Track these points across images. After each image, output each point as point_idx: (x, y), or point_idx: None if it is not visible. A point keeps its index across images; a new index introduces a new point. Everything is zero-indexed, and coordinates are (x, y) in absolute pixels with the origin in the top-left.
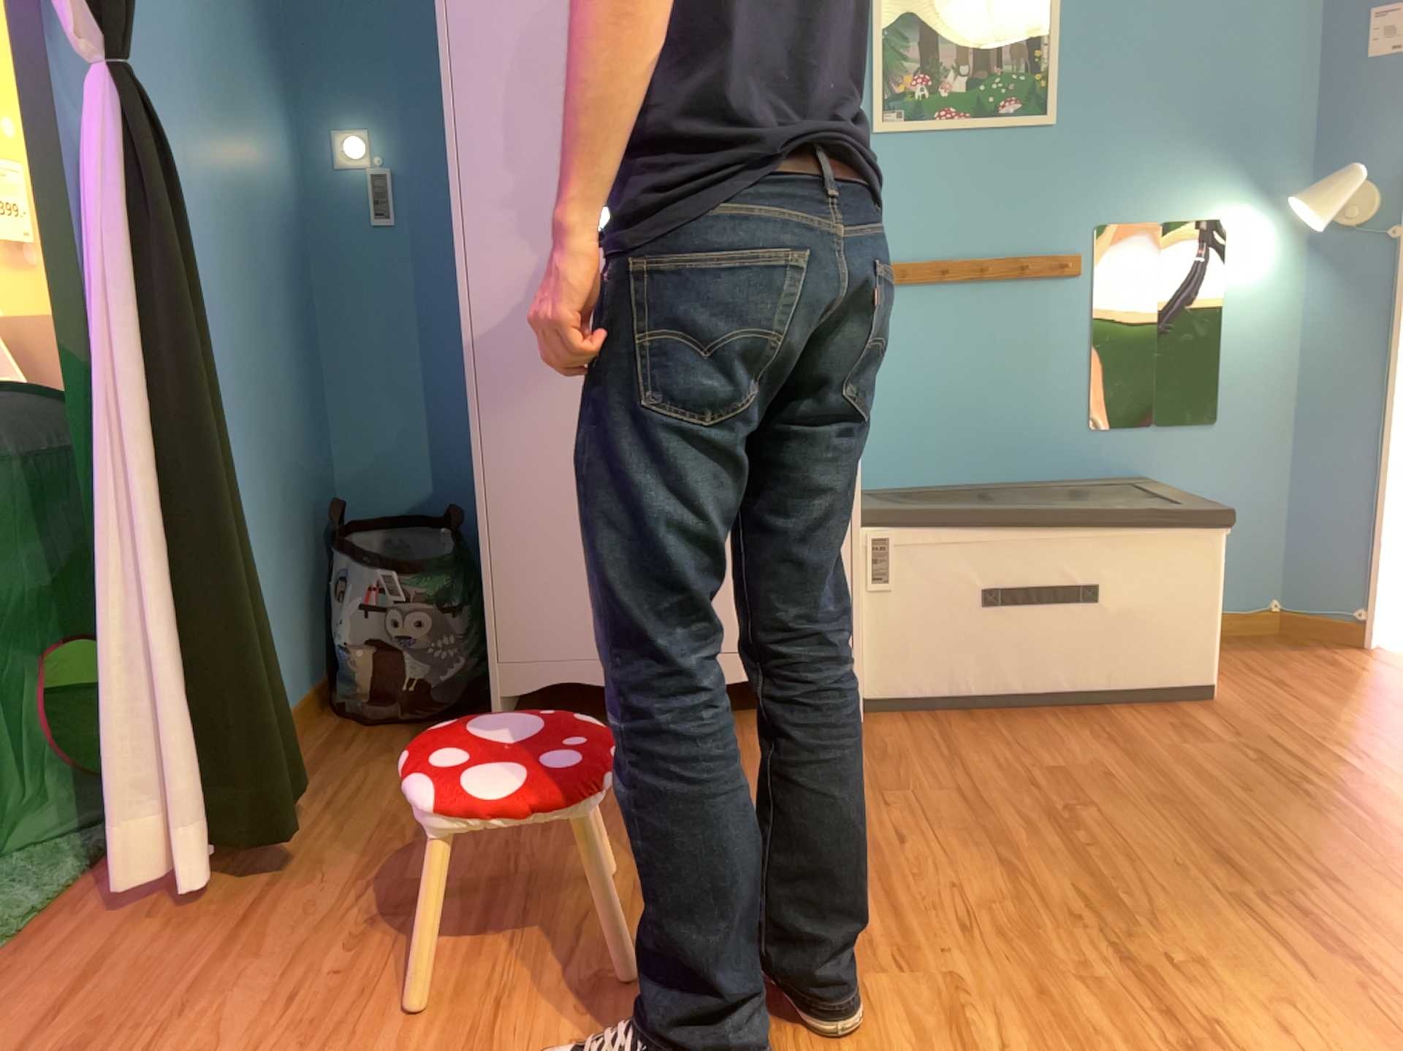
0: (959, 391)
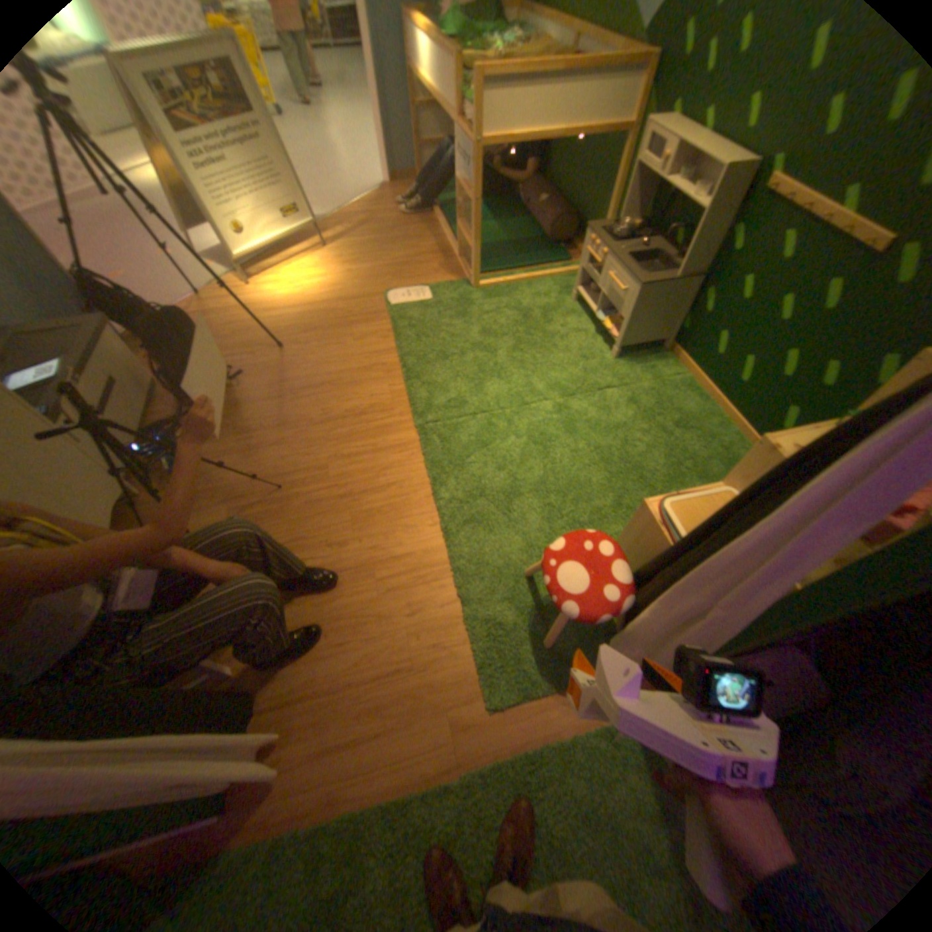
0: None
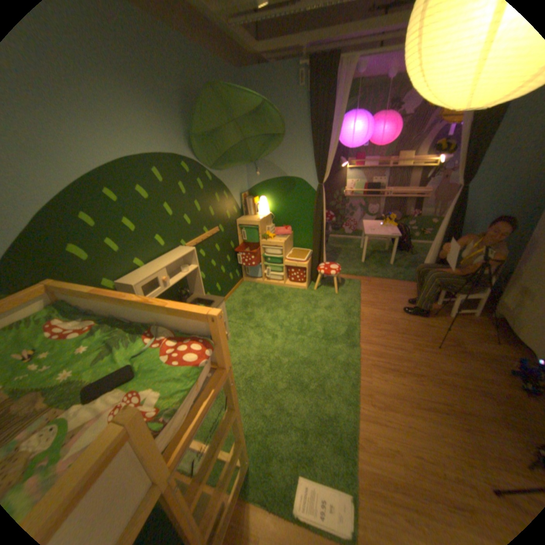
0: None
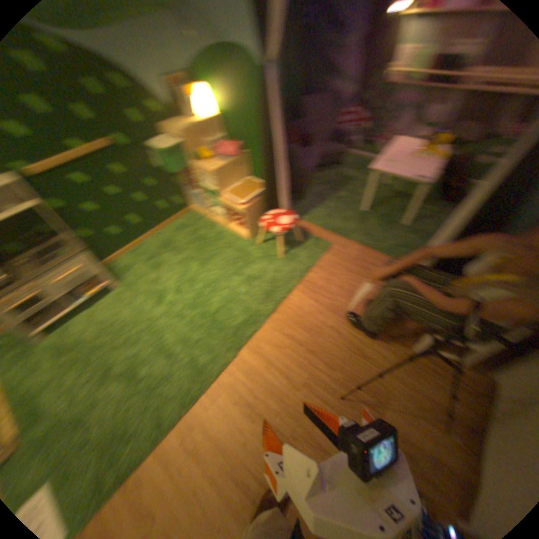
0: None
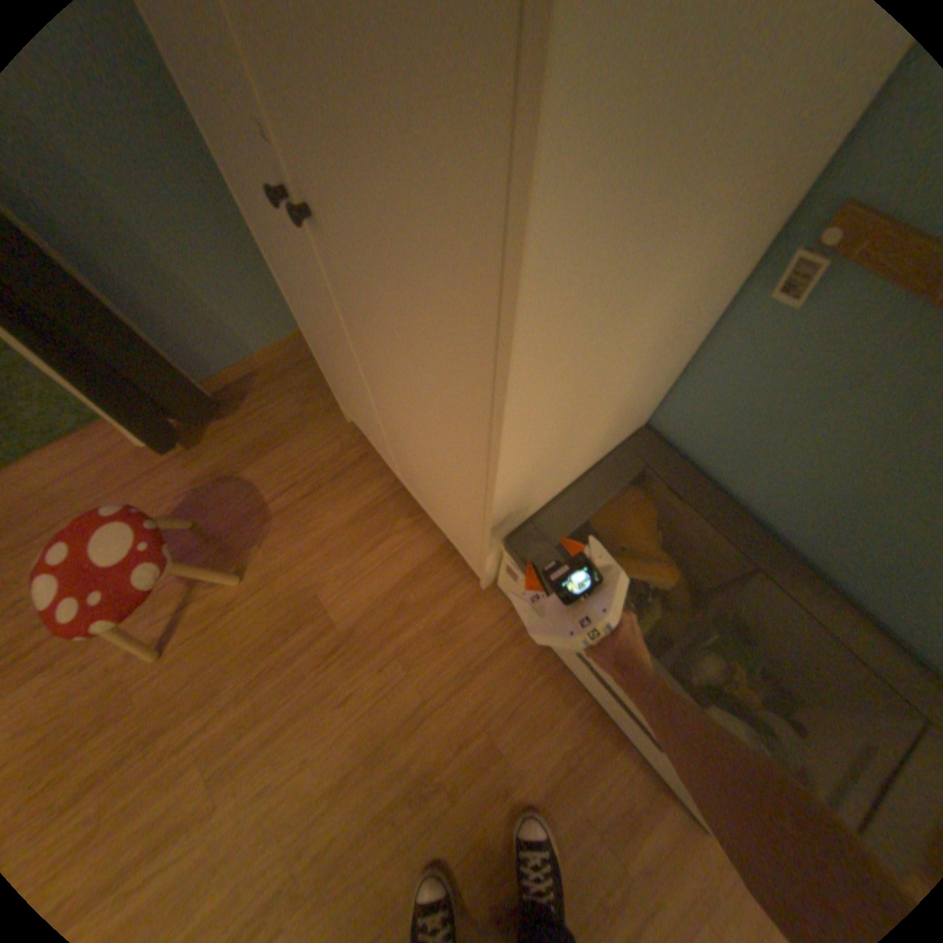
0: (856, 476)
